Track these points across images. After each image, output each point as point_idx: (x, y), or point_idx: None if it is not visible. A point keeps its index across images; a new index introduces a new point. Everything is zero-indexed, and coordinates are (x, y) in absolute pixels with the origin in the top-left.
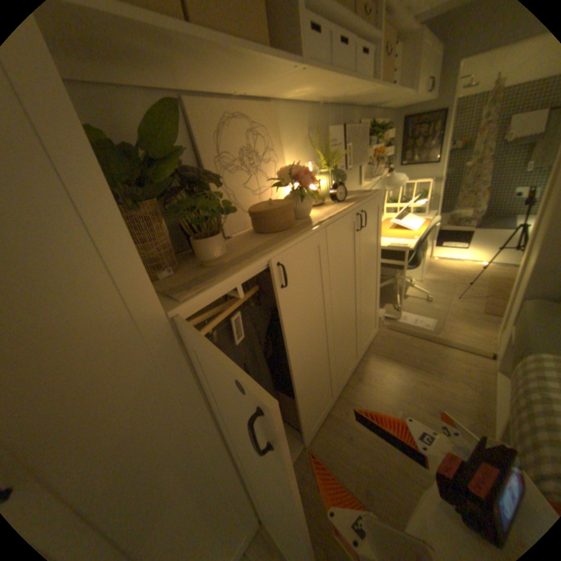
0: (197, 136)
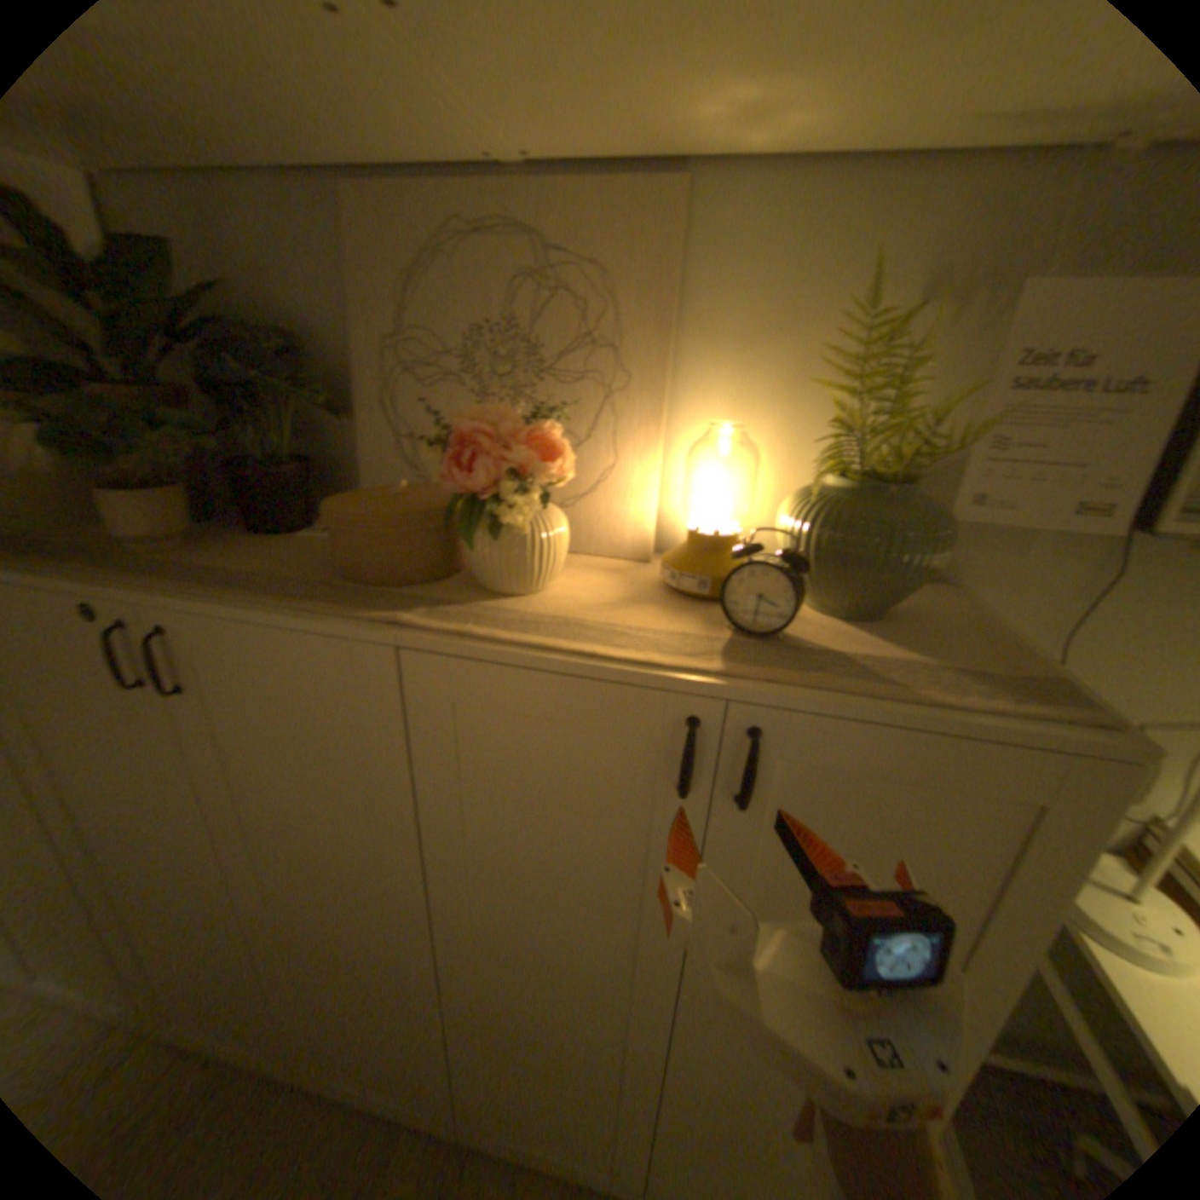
0: (352, 278)
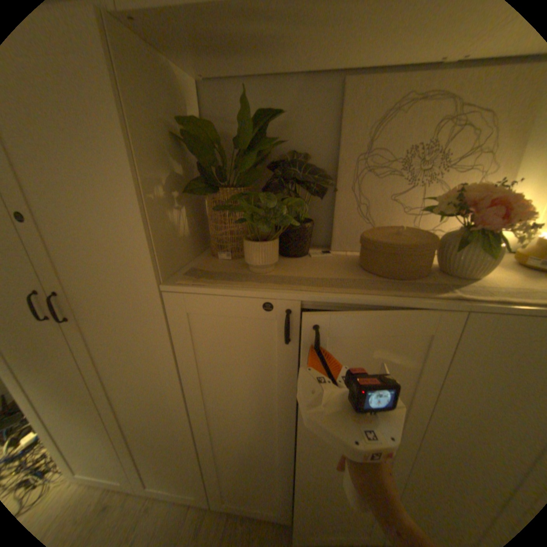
0: (346, 126)
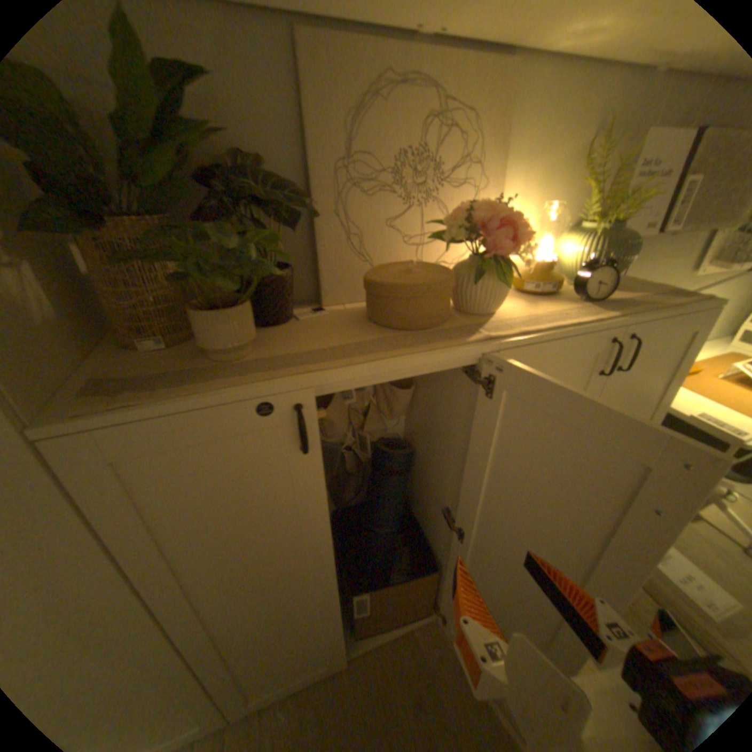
0: (310, 112)
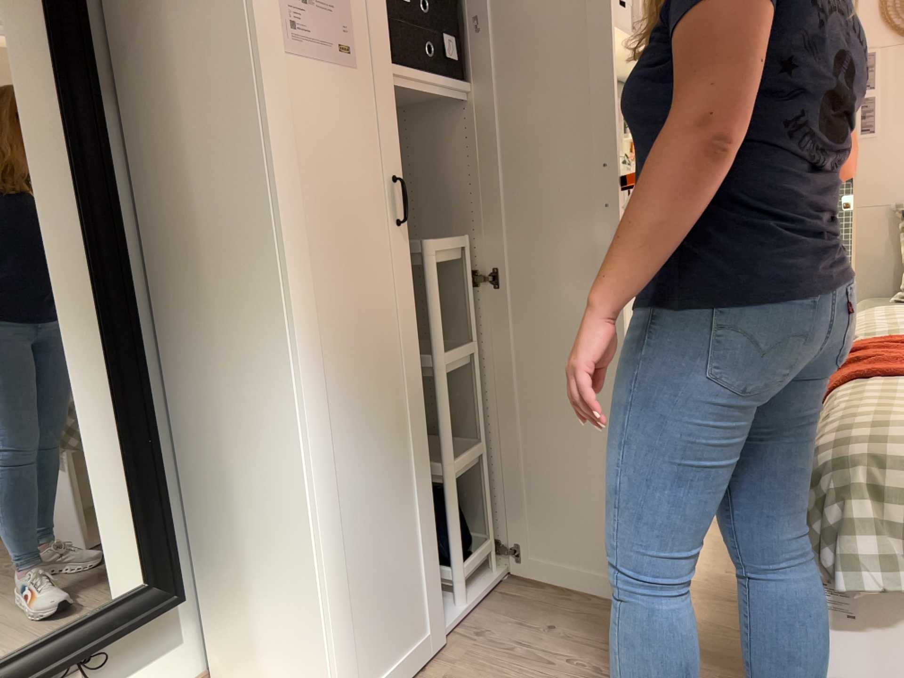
0: None
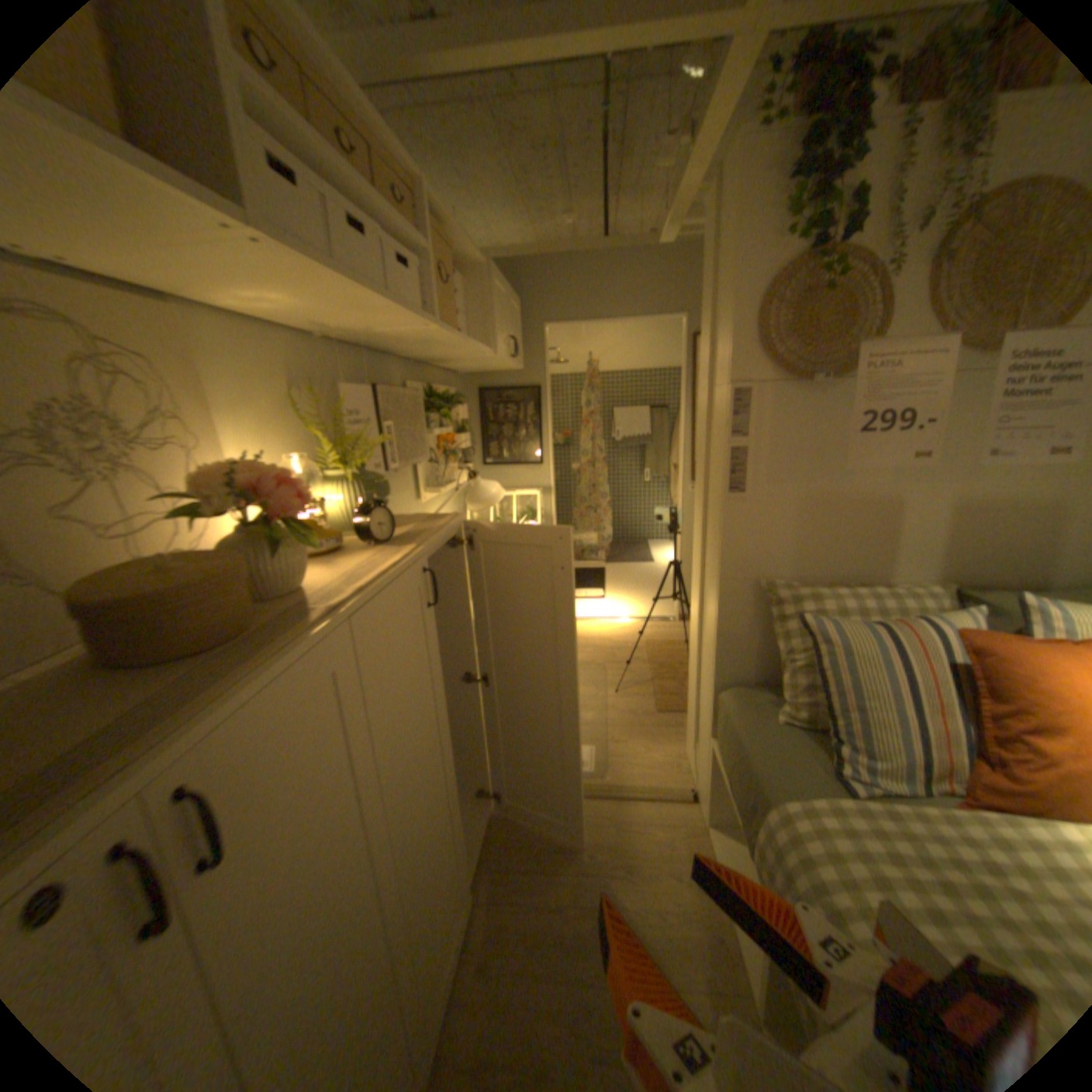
0: None
